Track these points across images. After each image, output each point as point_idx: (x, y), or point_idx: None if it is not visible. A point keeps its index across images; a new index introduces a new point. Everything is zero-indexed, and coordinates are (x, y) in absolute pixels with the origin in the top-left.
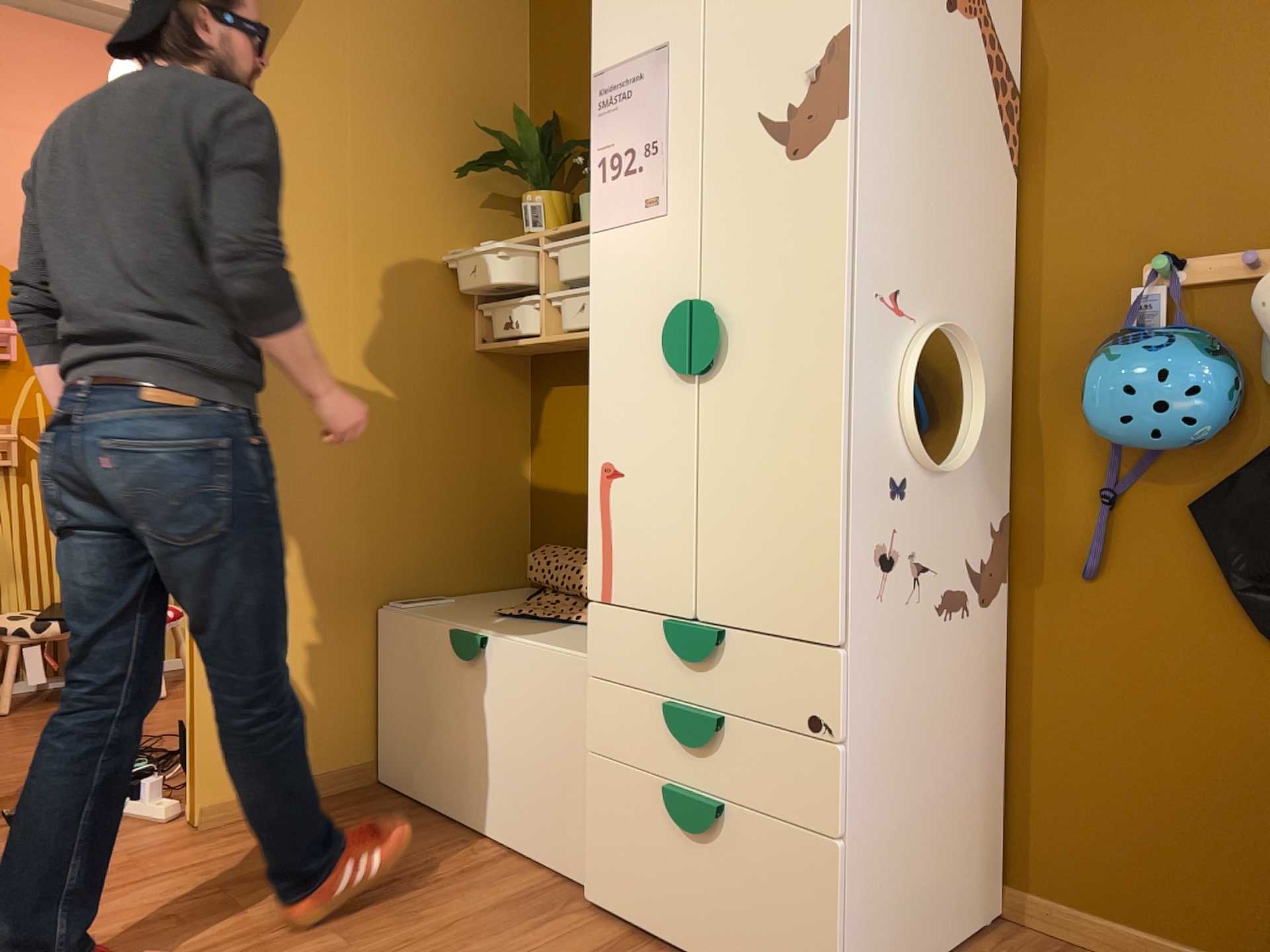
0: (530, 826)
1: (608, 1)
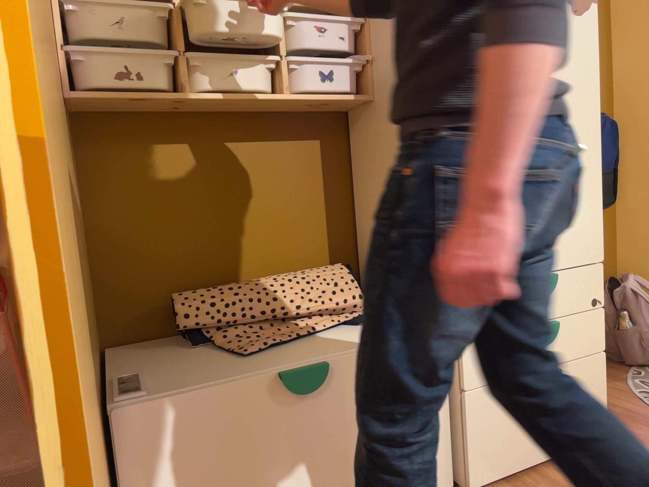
0: None
1: None
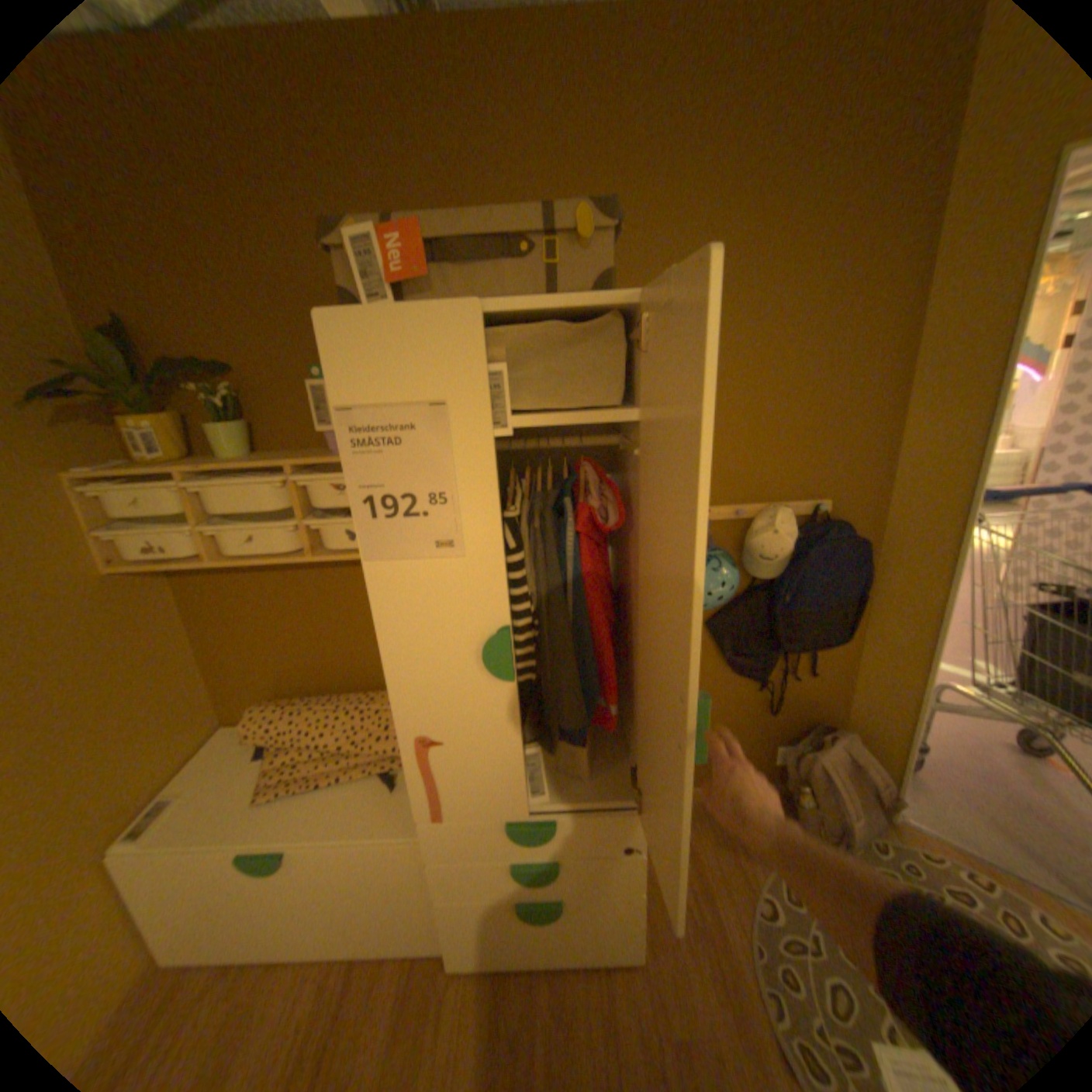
0: (368, 943)
1: (339, 327)
